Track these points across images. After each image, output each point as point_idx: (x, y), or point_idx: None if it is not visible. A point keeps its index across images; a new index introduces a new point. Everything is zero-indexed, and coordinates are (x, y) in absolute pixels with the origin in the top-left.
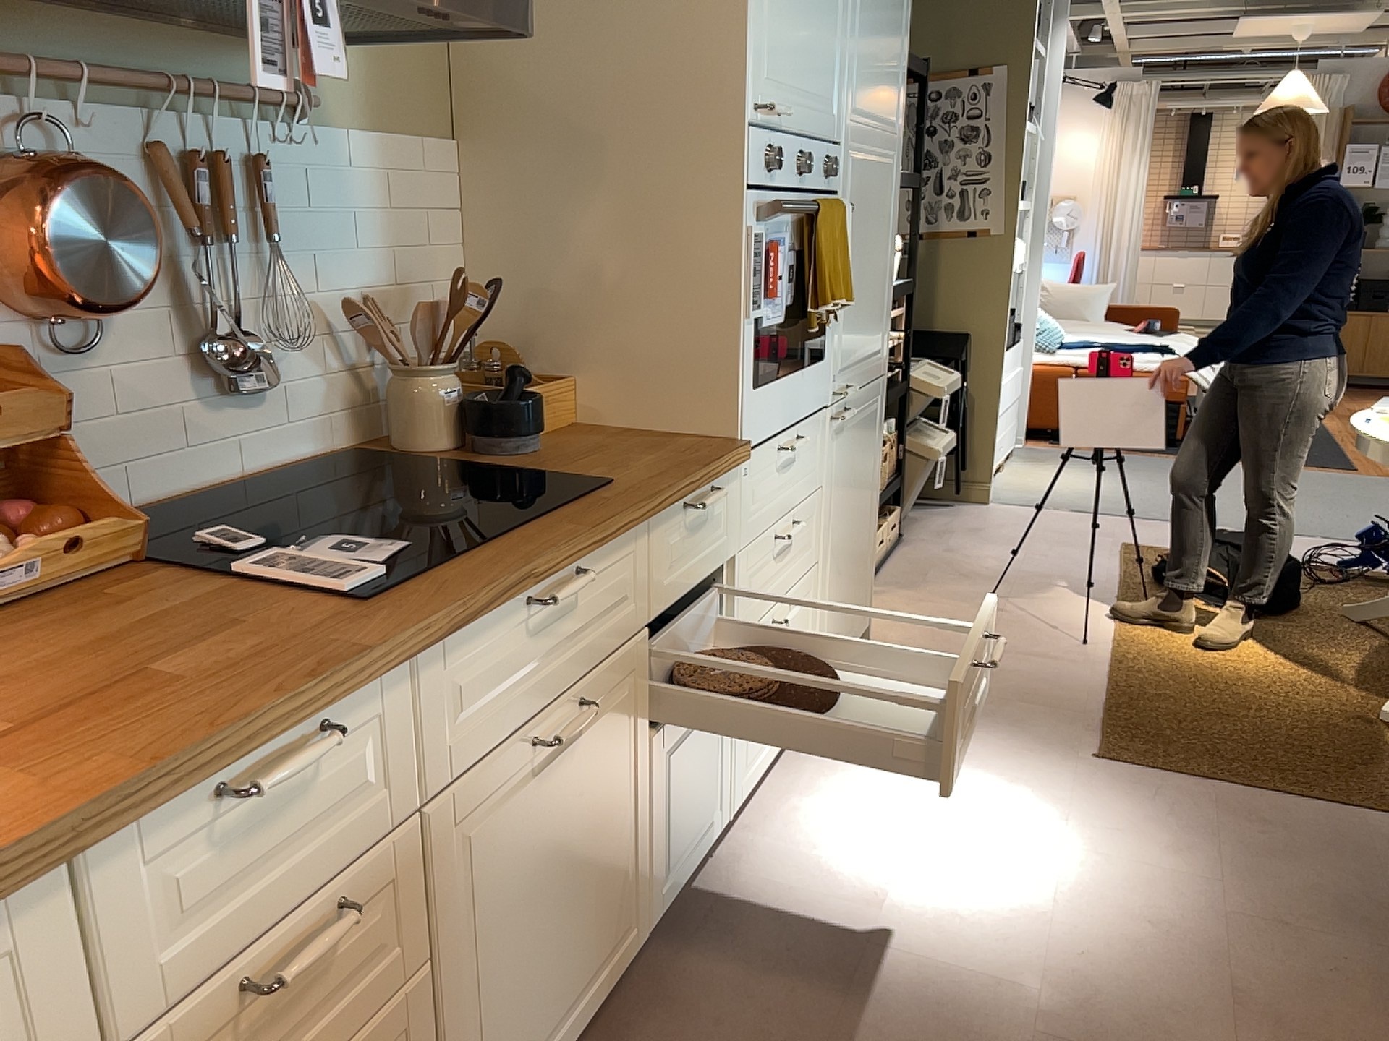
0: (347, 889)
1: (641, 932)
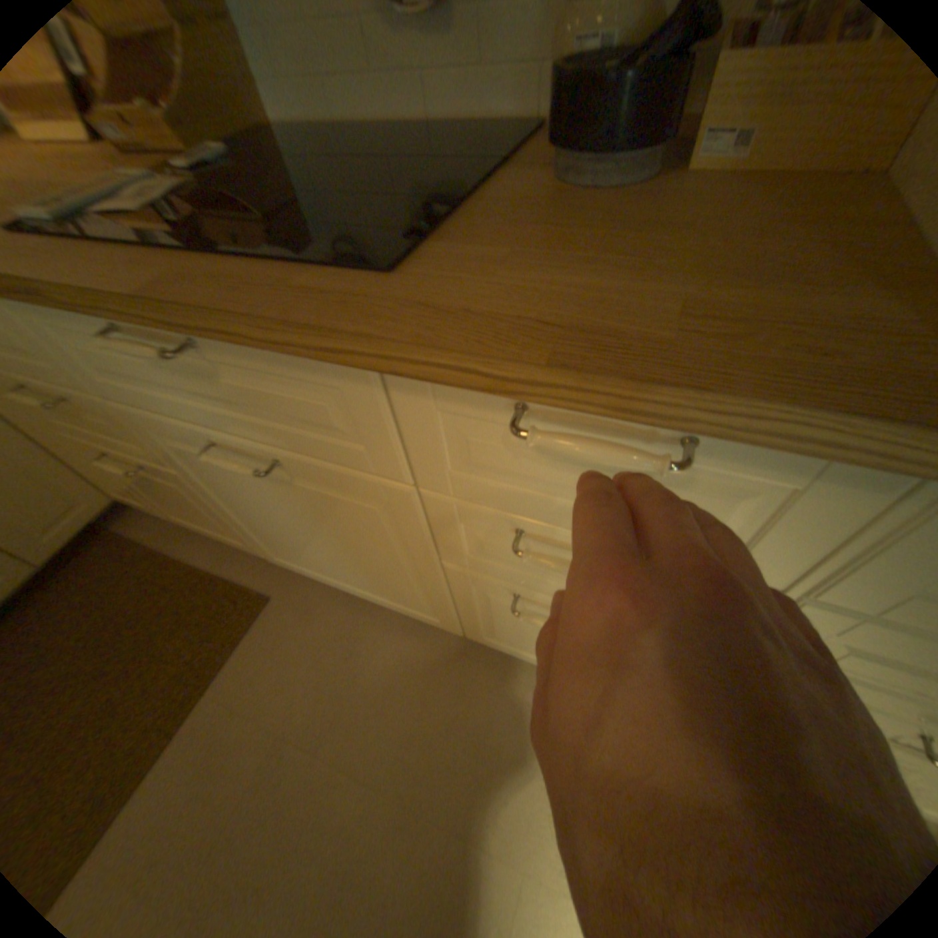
0: (72, 398)
1: (450, 630)
